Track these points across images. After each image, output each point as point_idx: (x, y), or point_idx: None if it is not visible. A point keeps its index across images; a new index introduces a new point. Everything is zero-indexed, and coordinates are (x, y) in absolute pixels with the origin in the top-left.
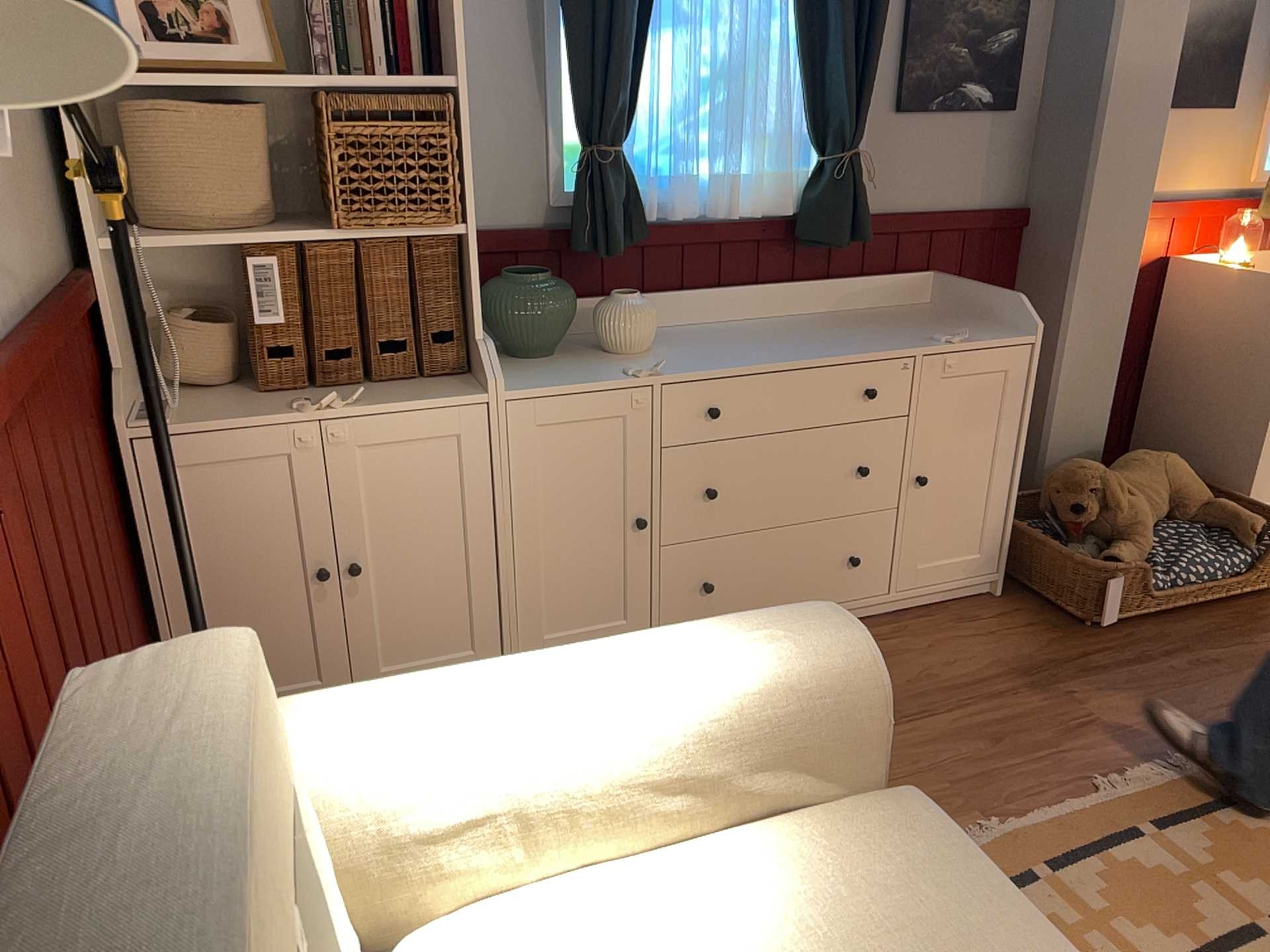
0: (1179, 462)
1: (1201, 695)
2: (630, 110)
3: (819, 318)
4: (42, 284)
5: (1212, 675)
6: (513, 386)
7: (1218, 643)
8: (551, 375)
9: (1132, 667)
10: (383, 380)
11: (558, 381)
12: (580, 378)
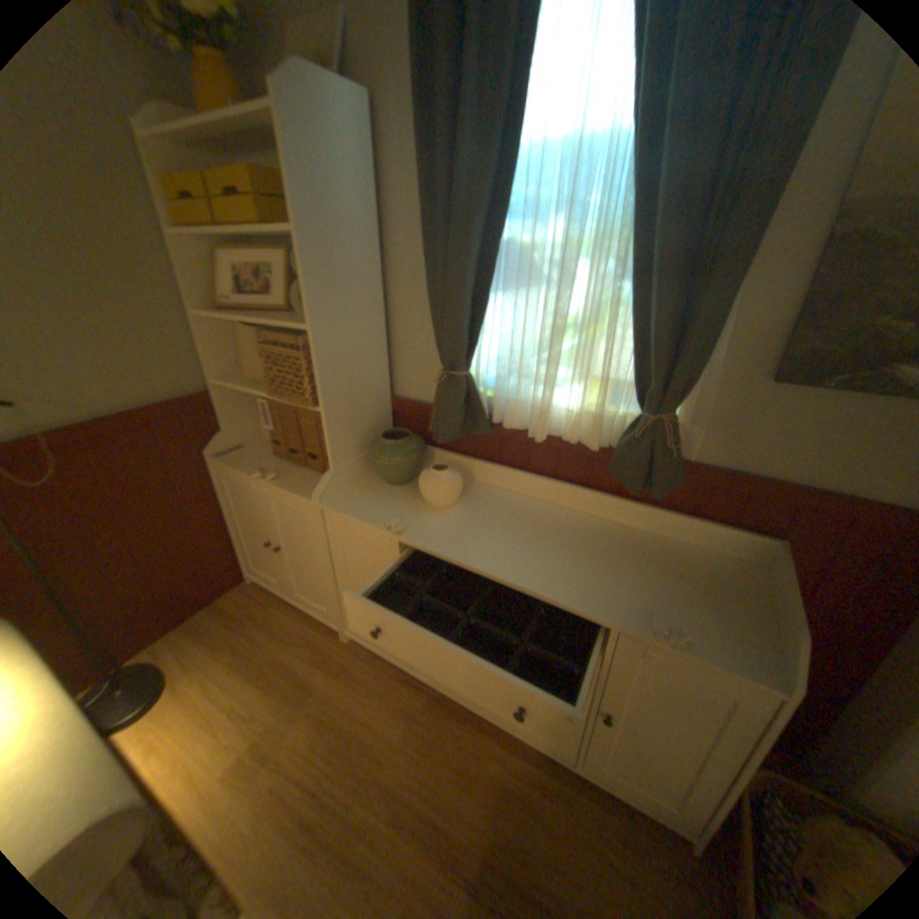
0: None
1: None
2: (472, 347)
3: (623, 534)
4: (138, 401)
5: None
6: (334, 502)
7: None
8: (365, 503)
9: None
10: (312, 469)
11: (356, 510)
12: (367, 514)
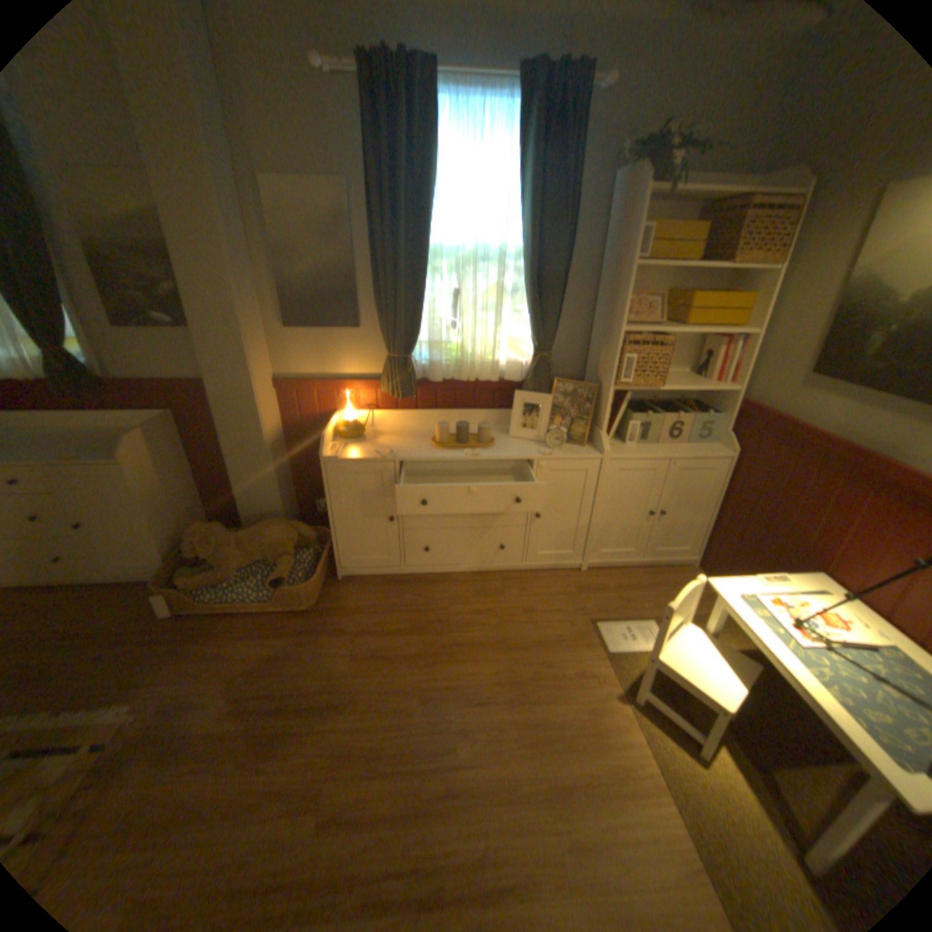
0: (274, 532)
1: (126, 678)
2: None
3: (87, 432)
4: None
5: (158, 665)
6: None
7: (205, 643)
8: None
9: (134, 649)
10: None
11: None
12: None
